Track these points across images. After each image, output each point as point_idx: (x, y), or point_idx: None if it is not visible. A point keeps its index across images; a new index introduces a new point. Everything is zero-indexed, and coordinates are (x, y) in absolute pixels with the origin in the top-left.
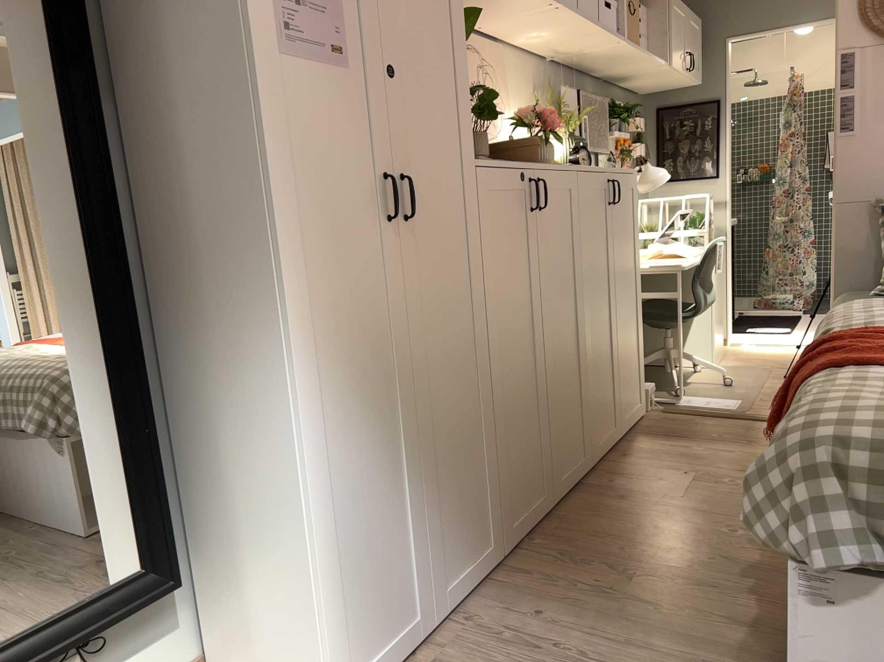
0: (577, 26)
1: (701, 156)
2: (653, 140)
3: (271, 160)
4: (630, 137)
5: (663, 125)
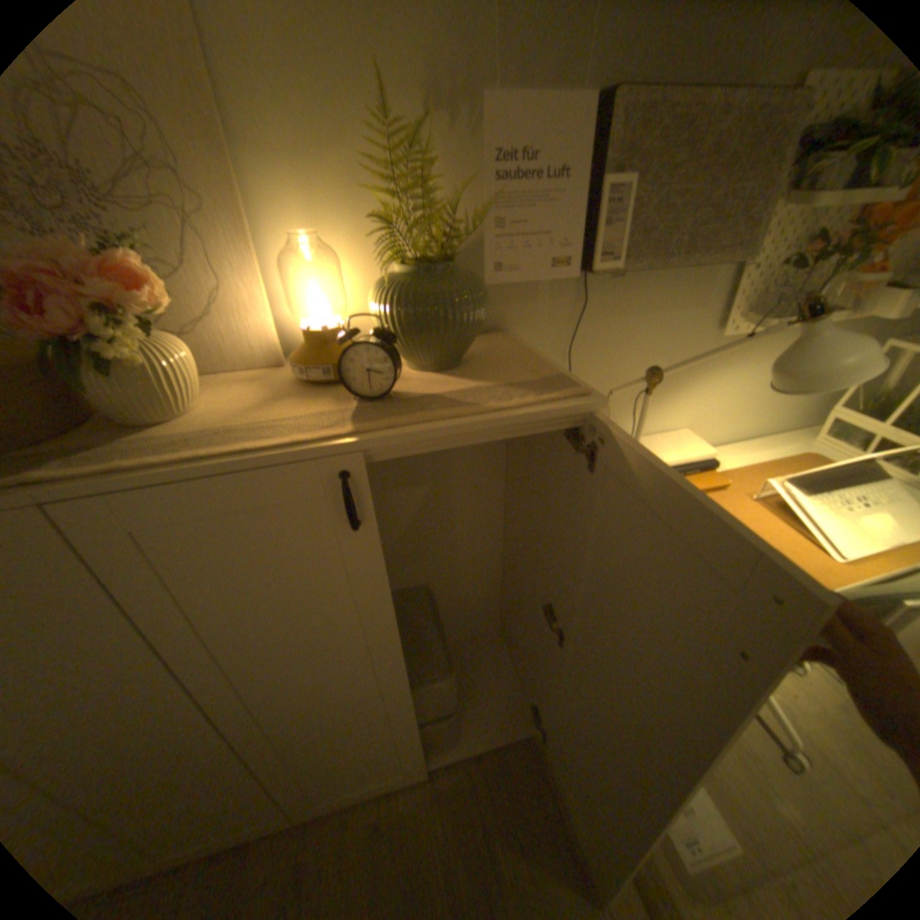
0: None
1: None
2: None
3: None
4: None
5: None
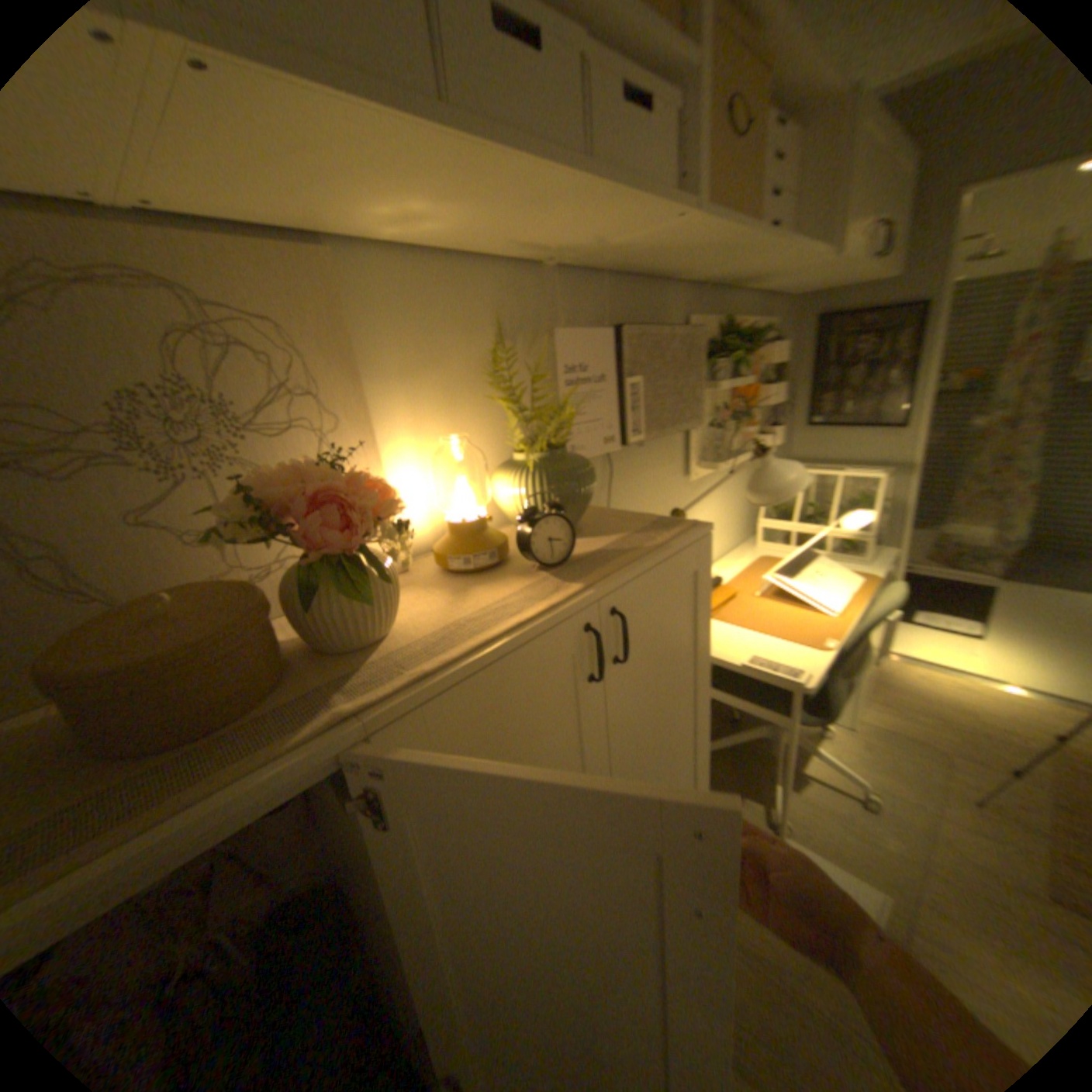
0: (475, 158)
1: (882, 390)
2: (808, 362)
3: None
4: (765, 368)
5: (826, 338)
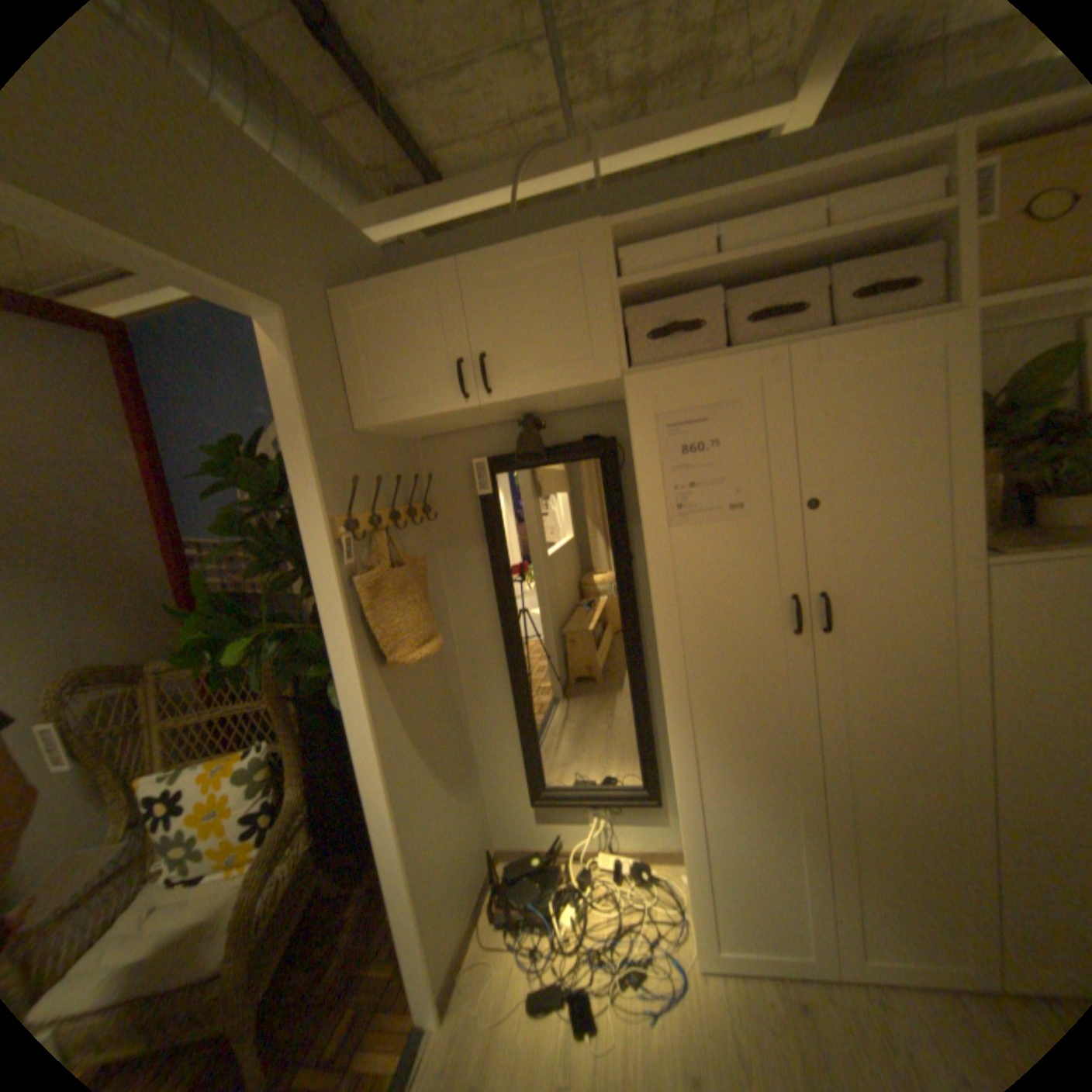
0: None
1: None
2: None
3: (662, 603)
4: None
5: None
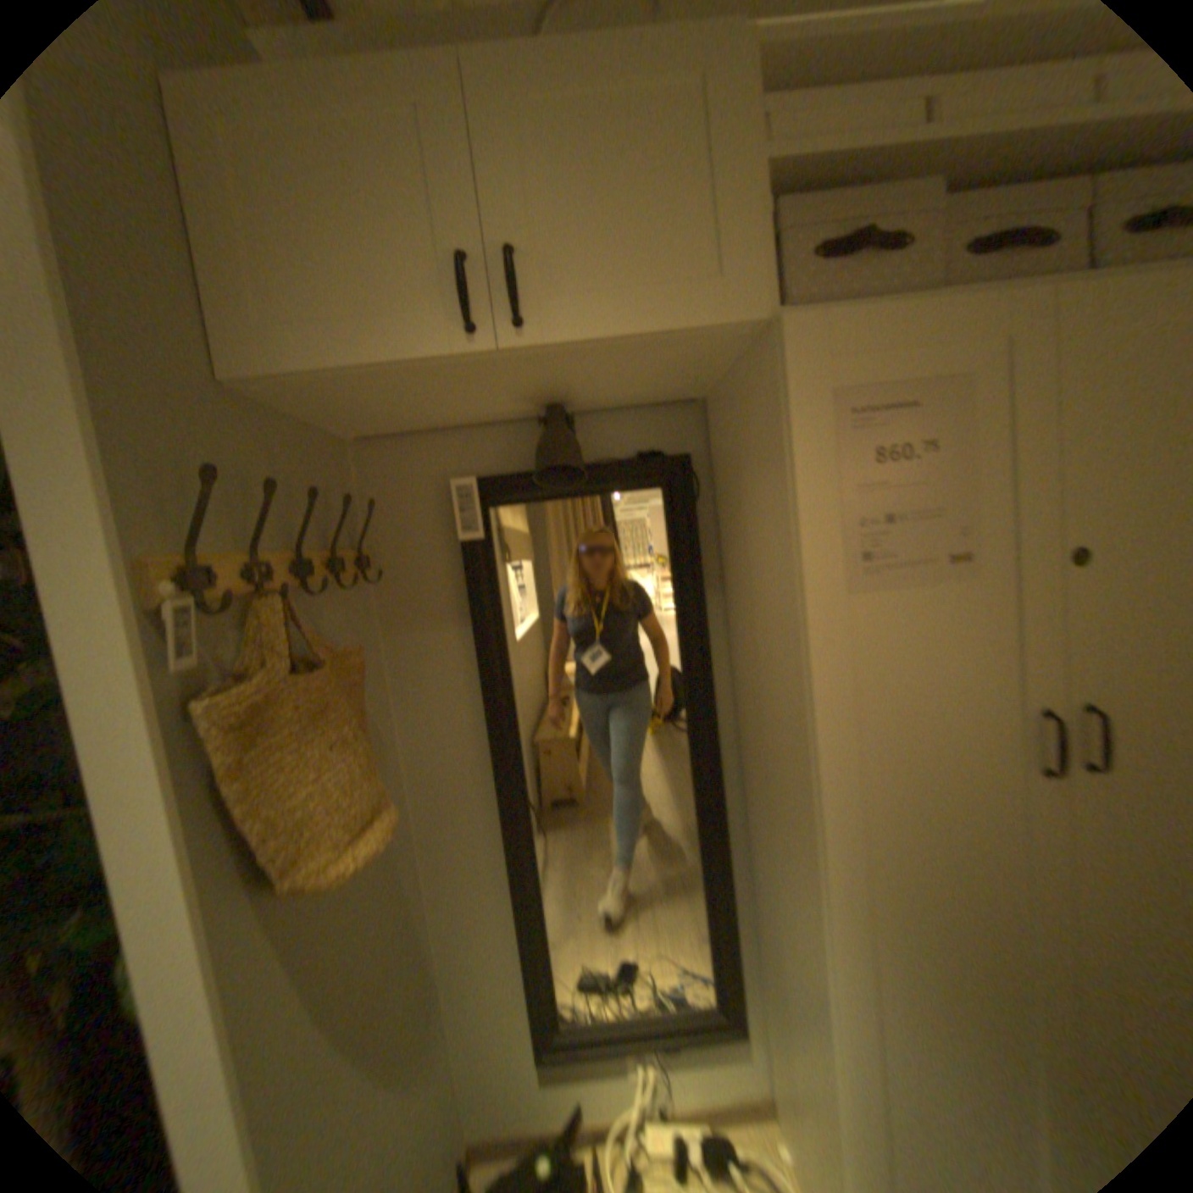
0: None
1: None
2: None
3: (834, 729)
4: None
5: None
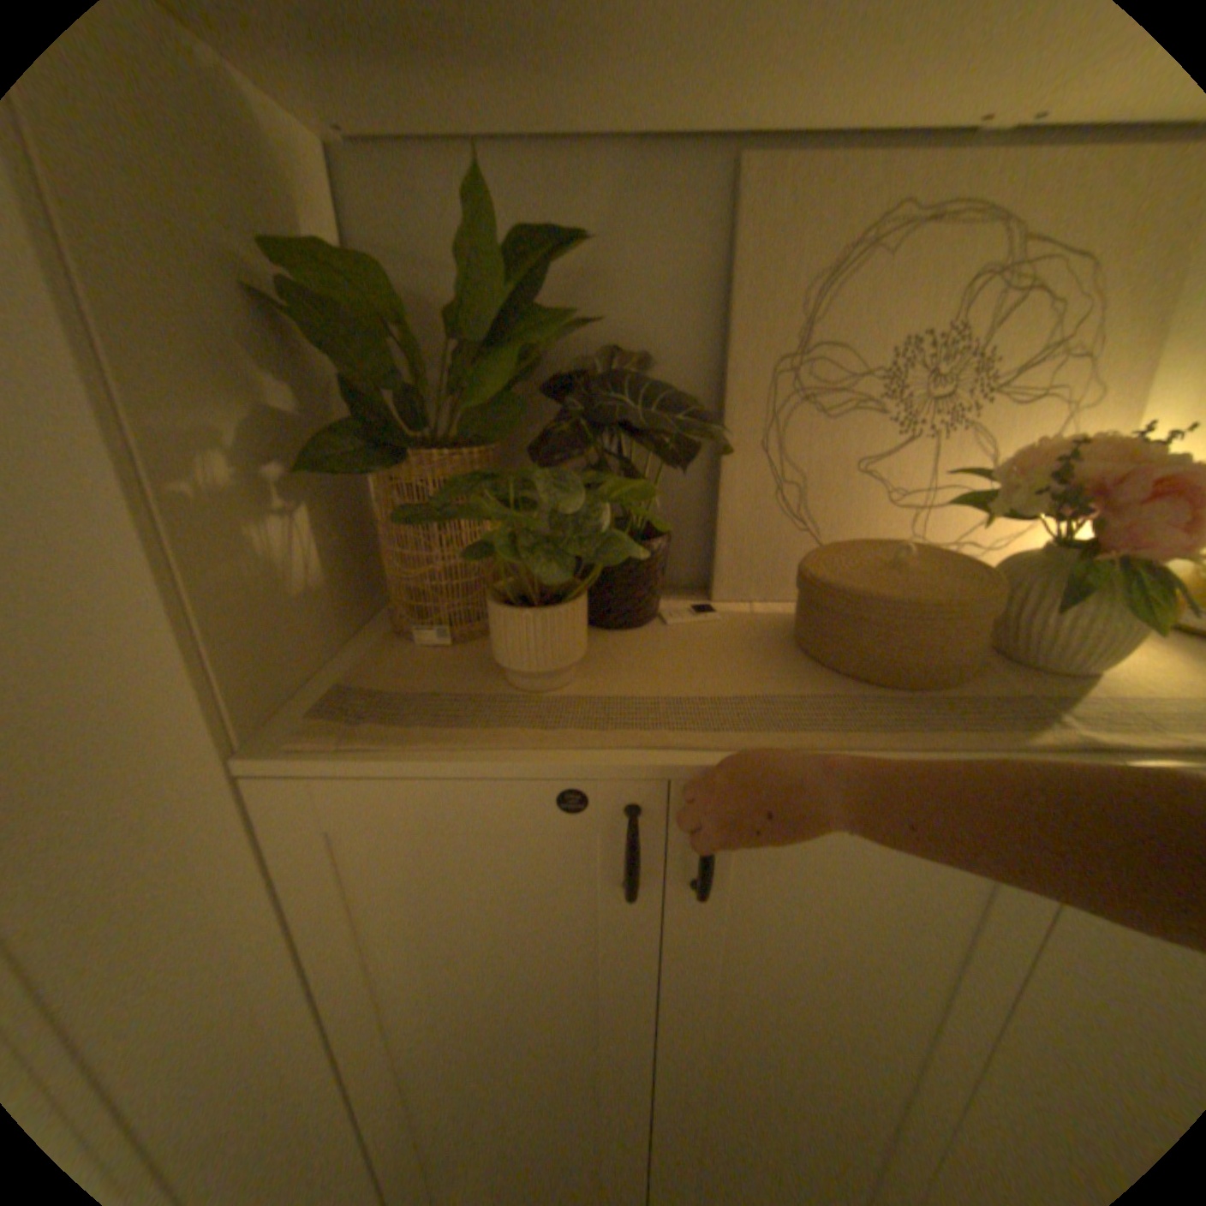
0: None
1: None
2: None
3: None
4: None
5: None
